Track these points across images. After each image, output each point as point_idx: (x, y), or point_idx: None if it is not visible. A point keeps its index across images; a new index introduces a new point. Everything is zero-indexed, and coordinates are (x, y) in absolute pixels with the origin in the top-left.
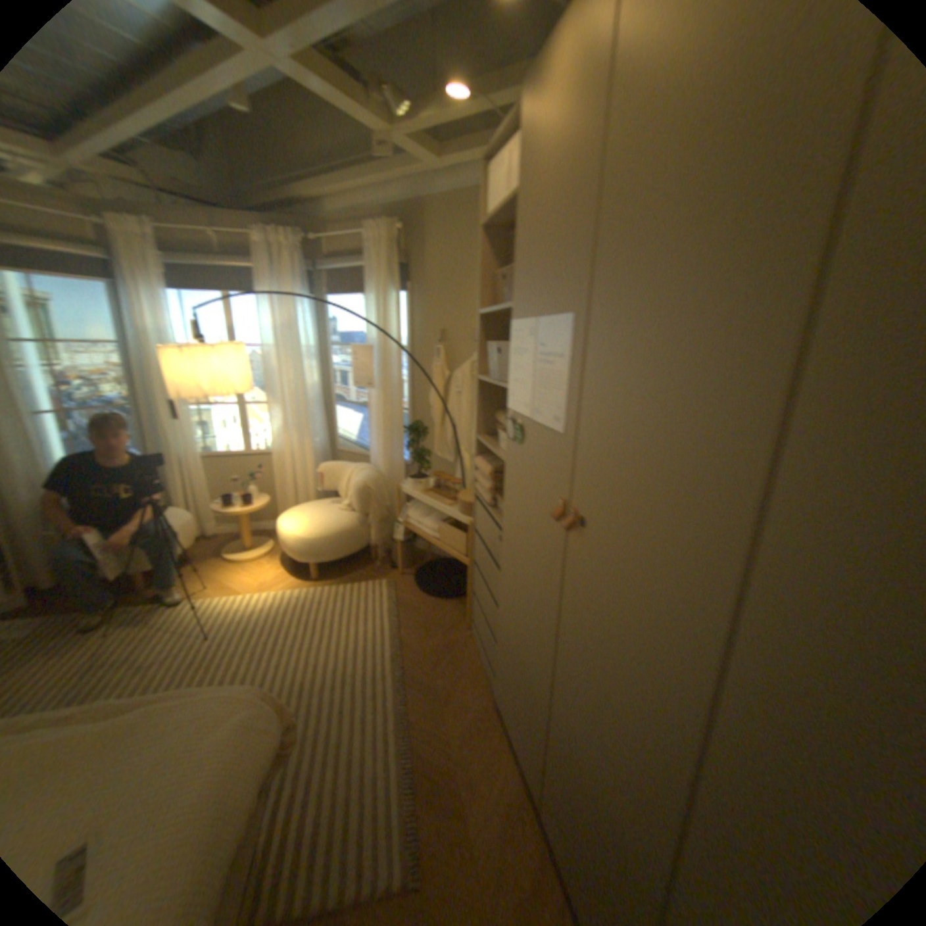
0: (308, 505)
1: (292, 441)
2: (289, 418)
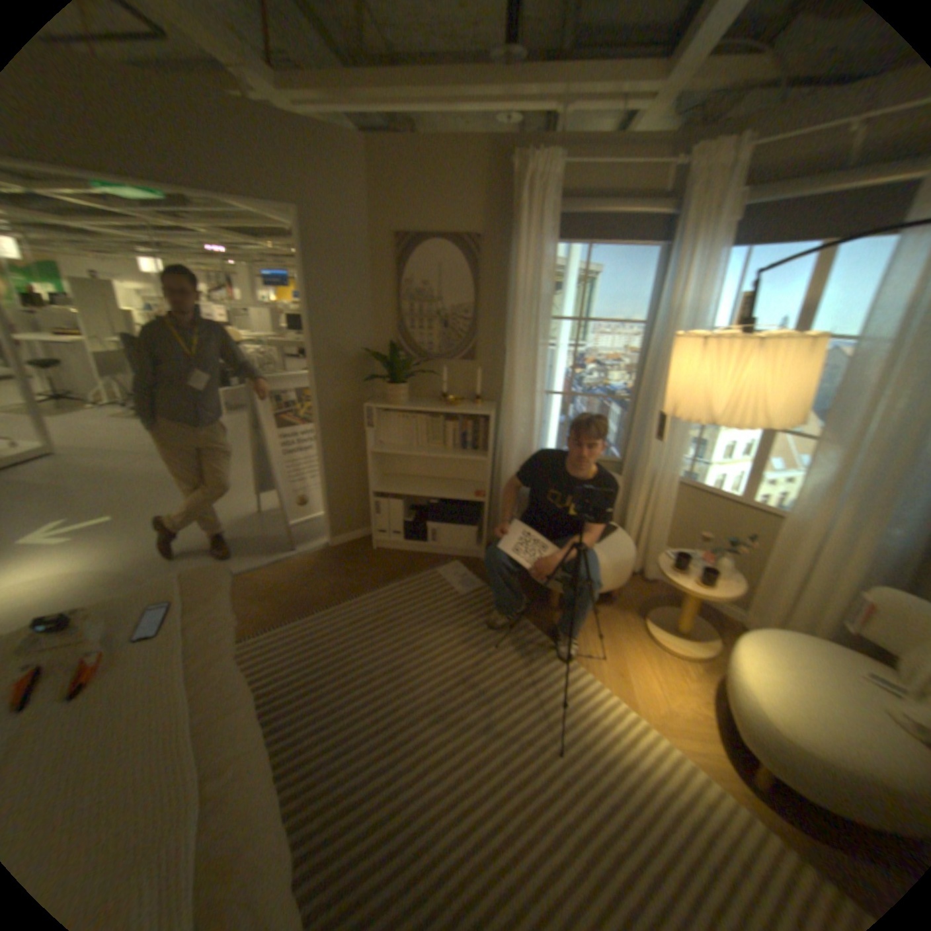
0: (815, 648)
1: (839, 520)
2: (856, 480)
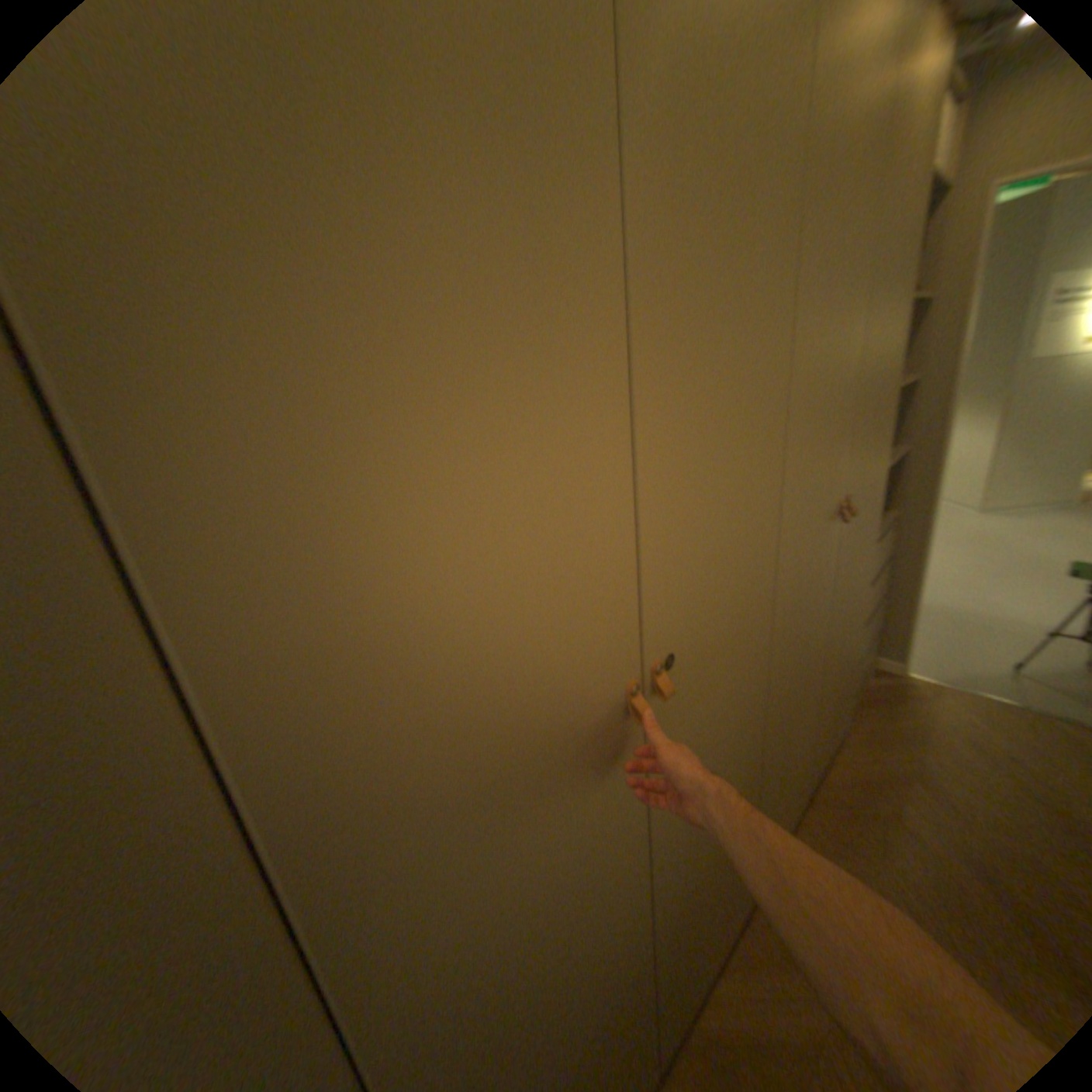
0: None
1: None
2: None
